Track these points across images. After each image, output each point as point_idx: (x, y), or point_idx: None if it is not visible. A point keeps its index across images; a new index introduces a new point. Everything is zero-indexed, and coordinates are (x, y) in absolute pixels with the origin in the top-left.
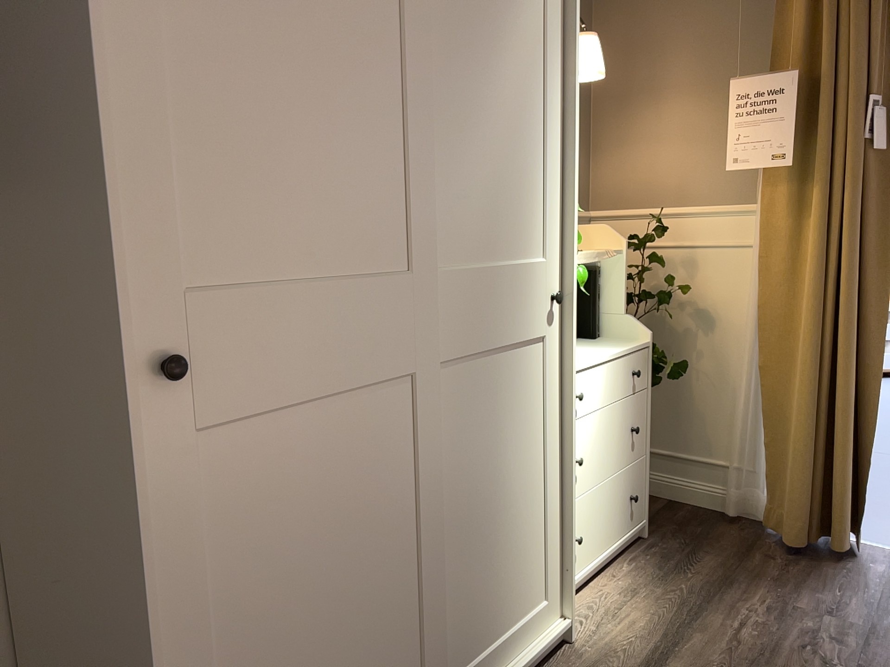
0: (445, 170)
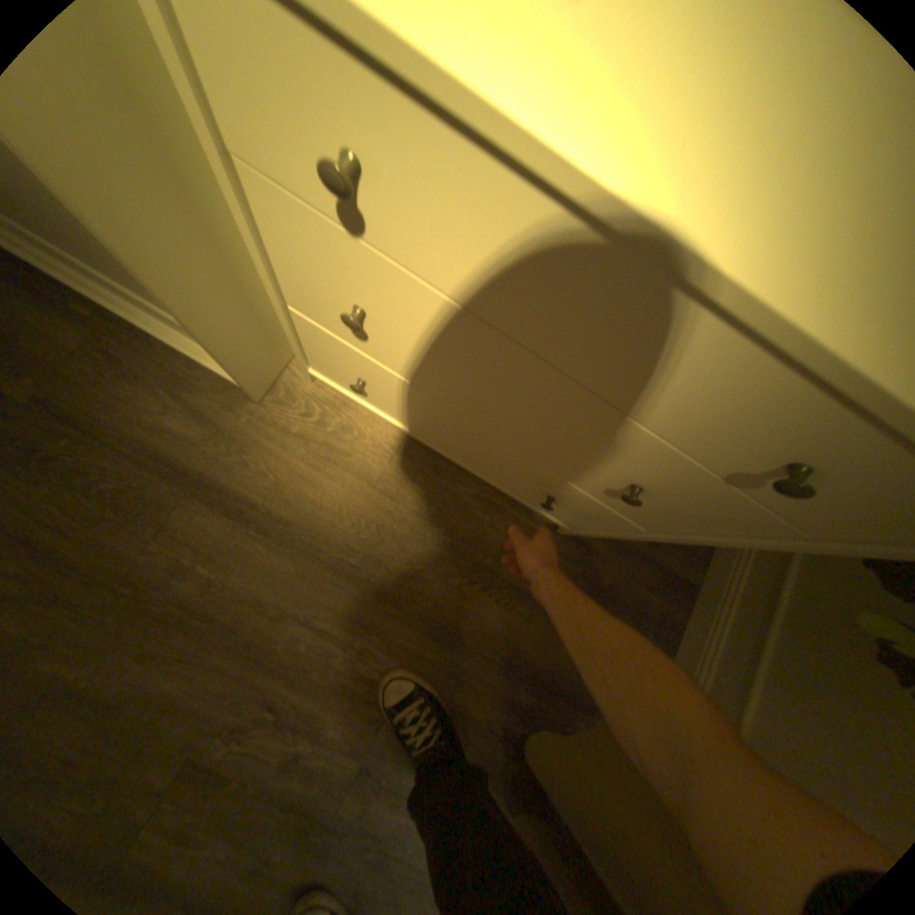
0: None
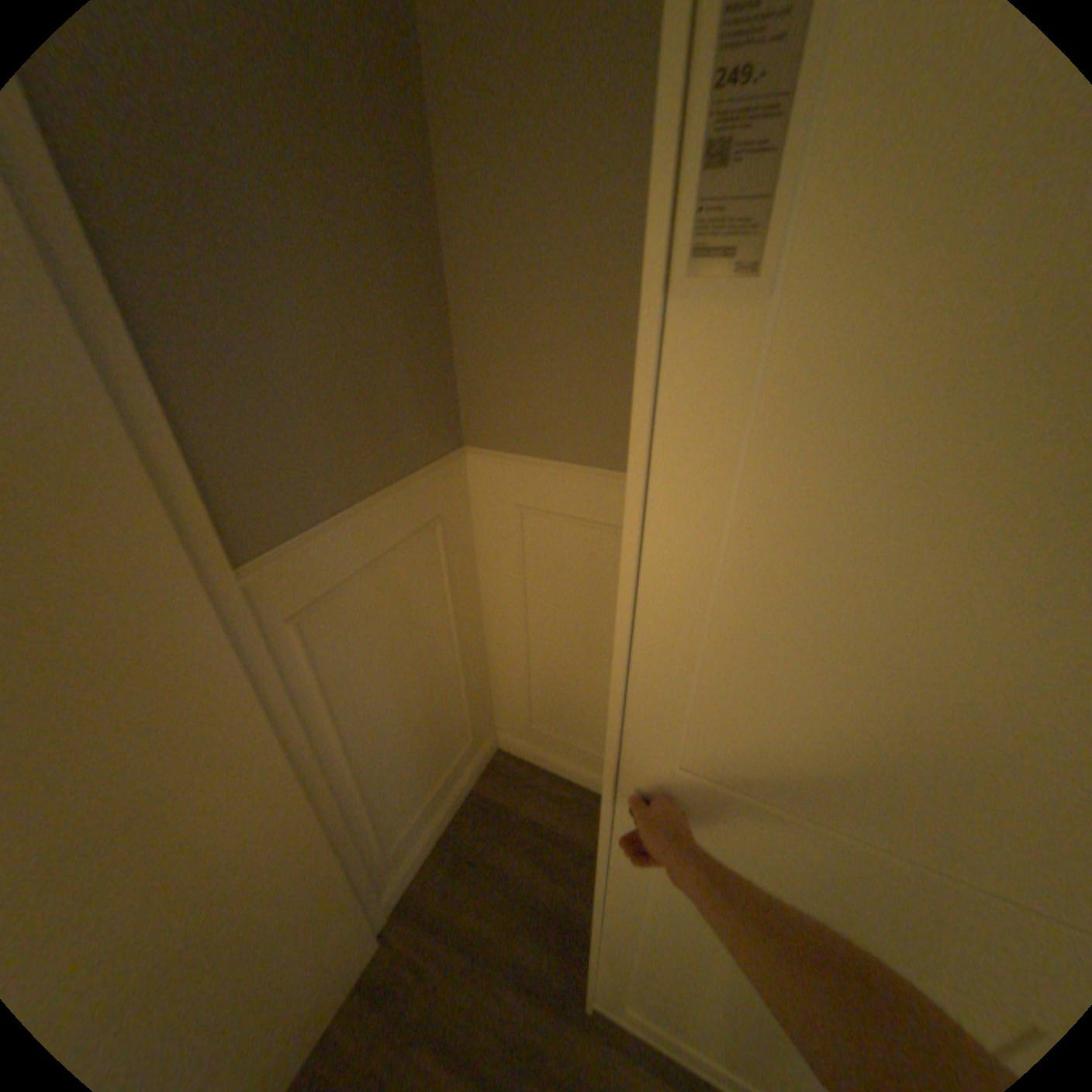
0: None
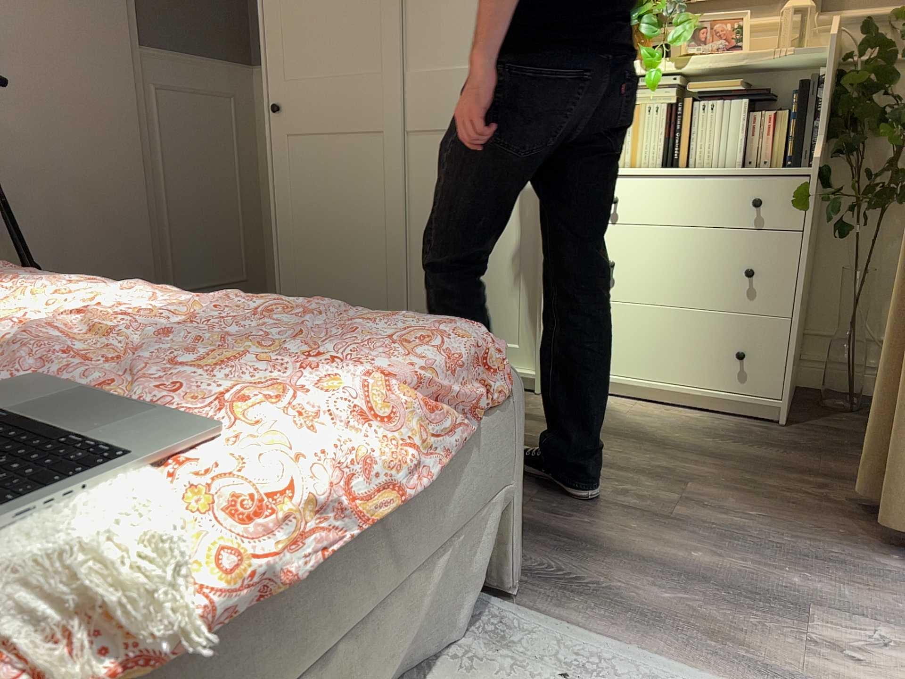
0: (419, 4)
